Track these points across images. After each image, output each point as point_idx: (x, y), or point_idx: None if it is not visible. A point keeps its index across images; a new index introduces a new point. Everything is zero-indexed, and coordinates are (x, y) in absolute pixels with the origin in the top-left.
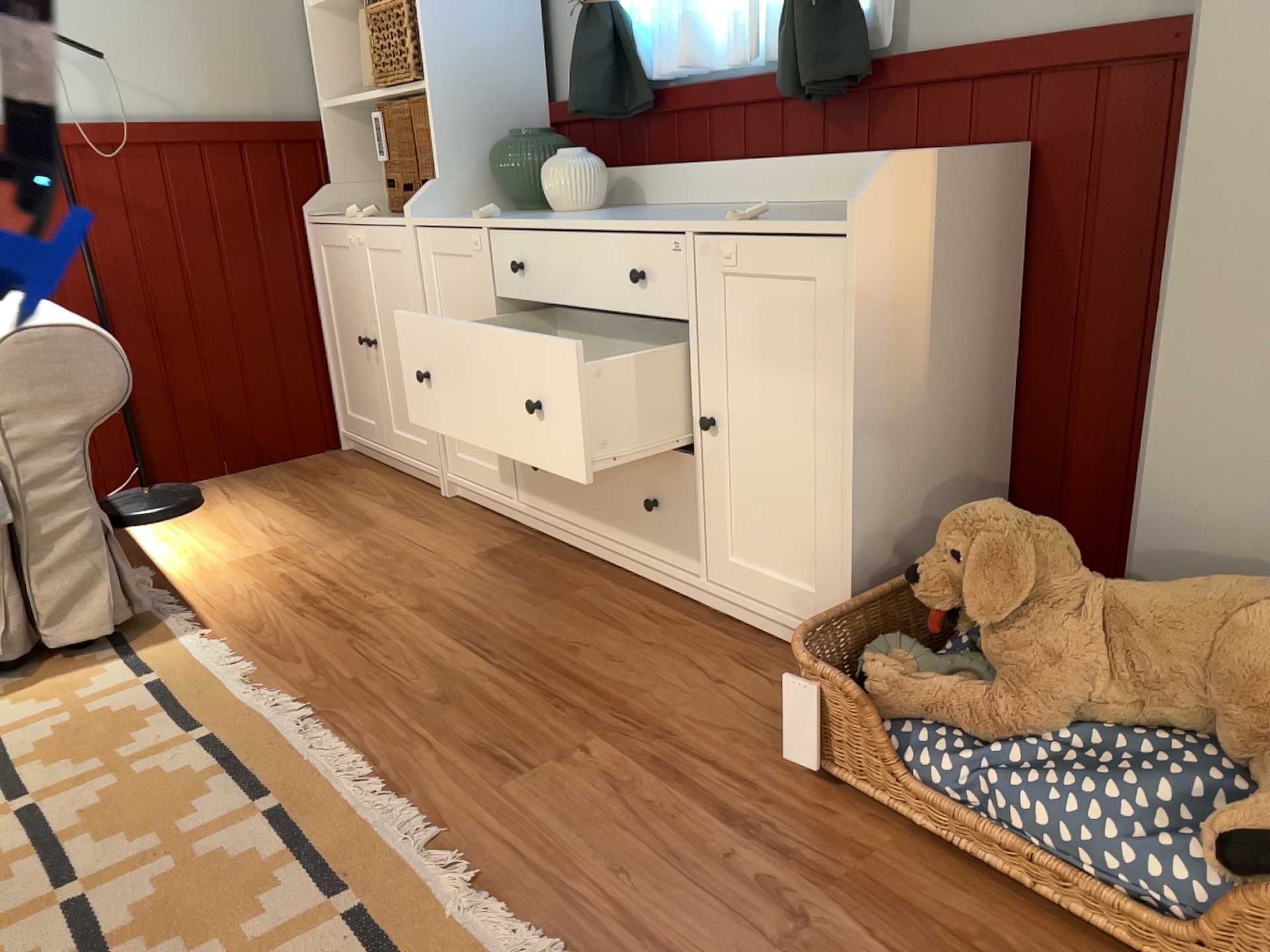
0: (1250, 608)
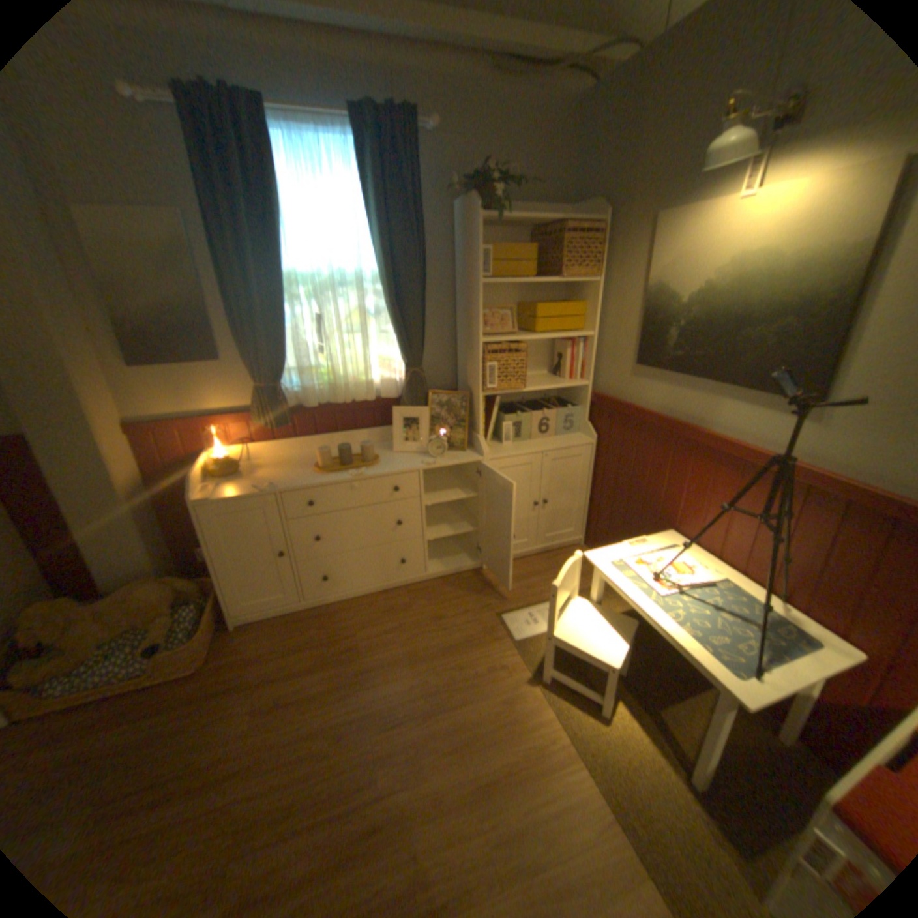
0: (132, 595)
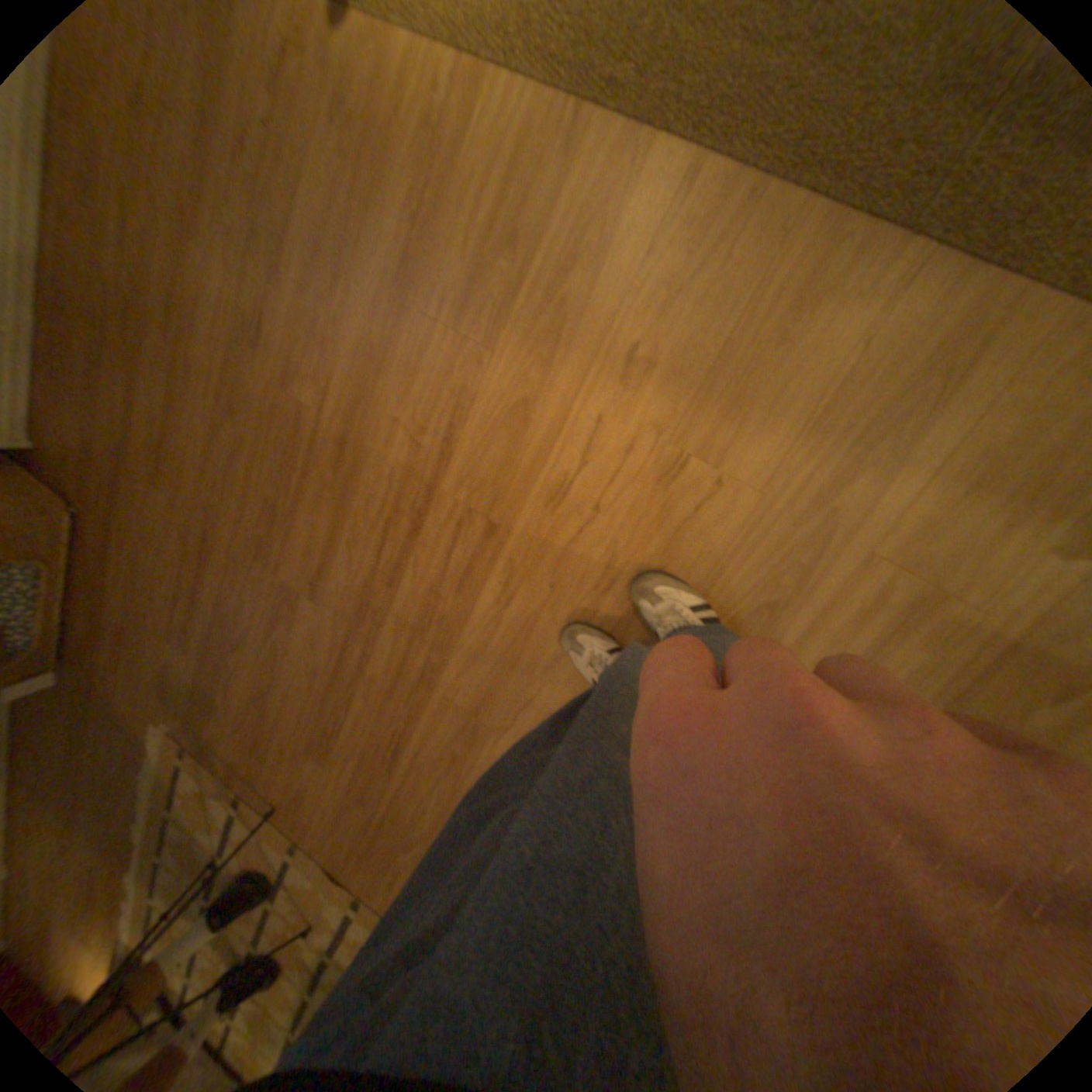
0: None
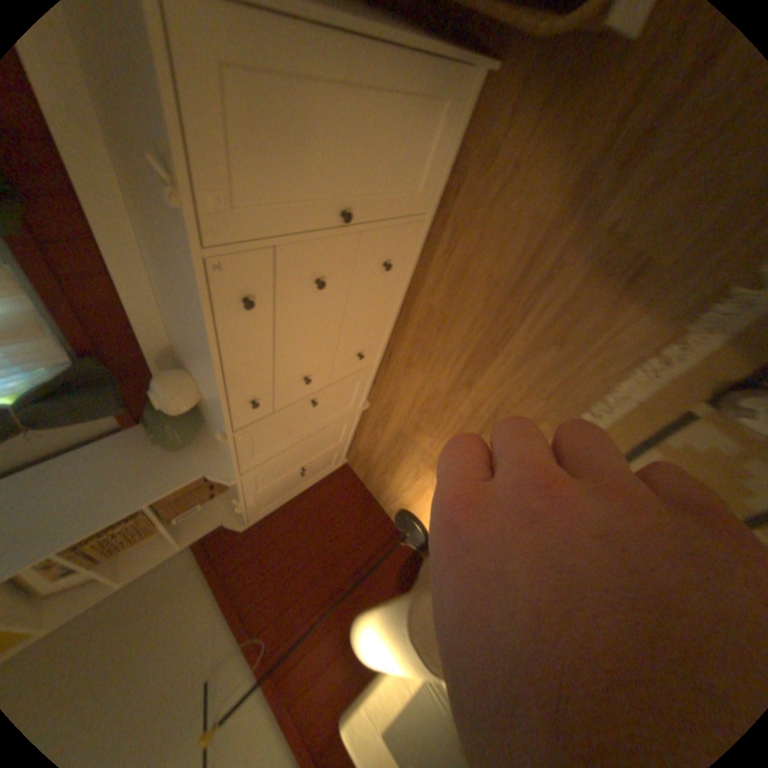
0: None
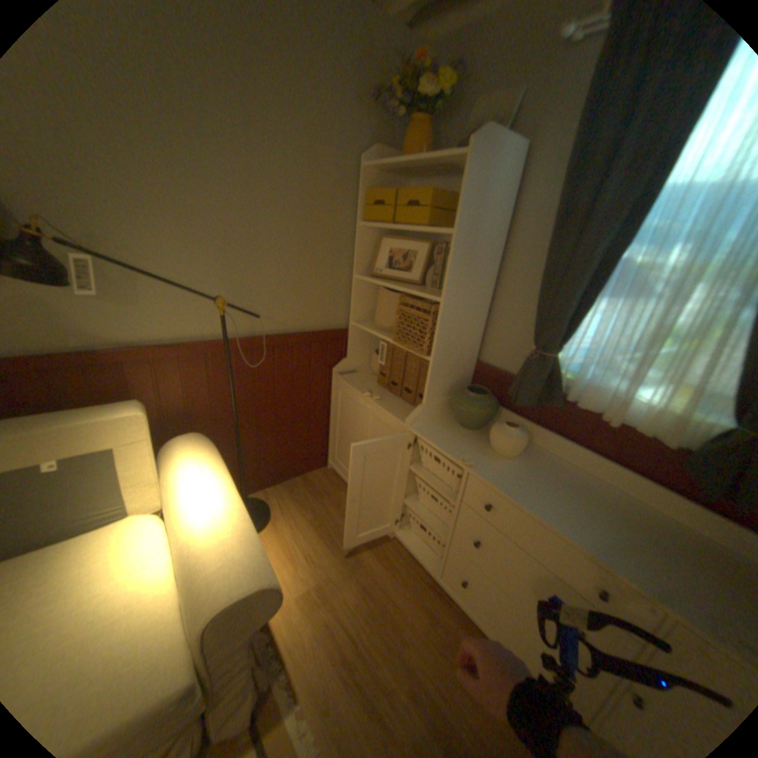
0: None
